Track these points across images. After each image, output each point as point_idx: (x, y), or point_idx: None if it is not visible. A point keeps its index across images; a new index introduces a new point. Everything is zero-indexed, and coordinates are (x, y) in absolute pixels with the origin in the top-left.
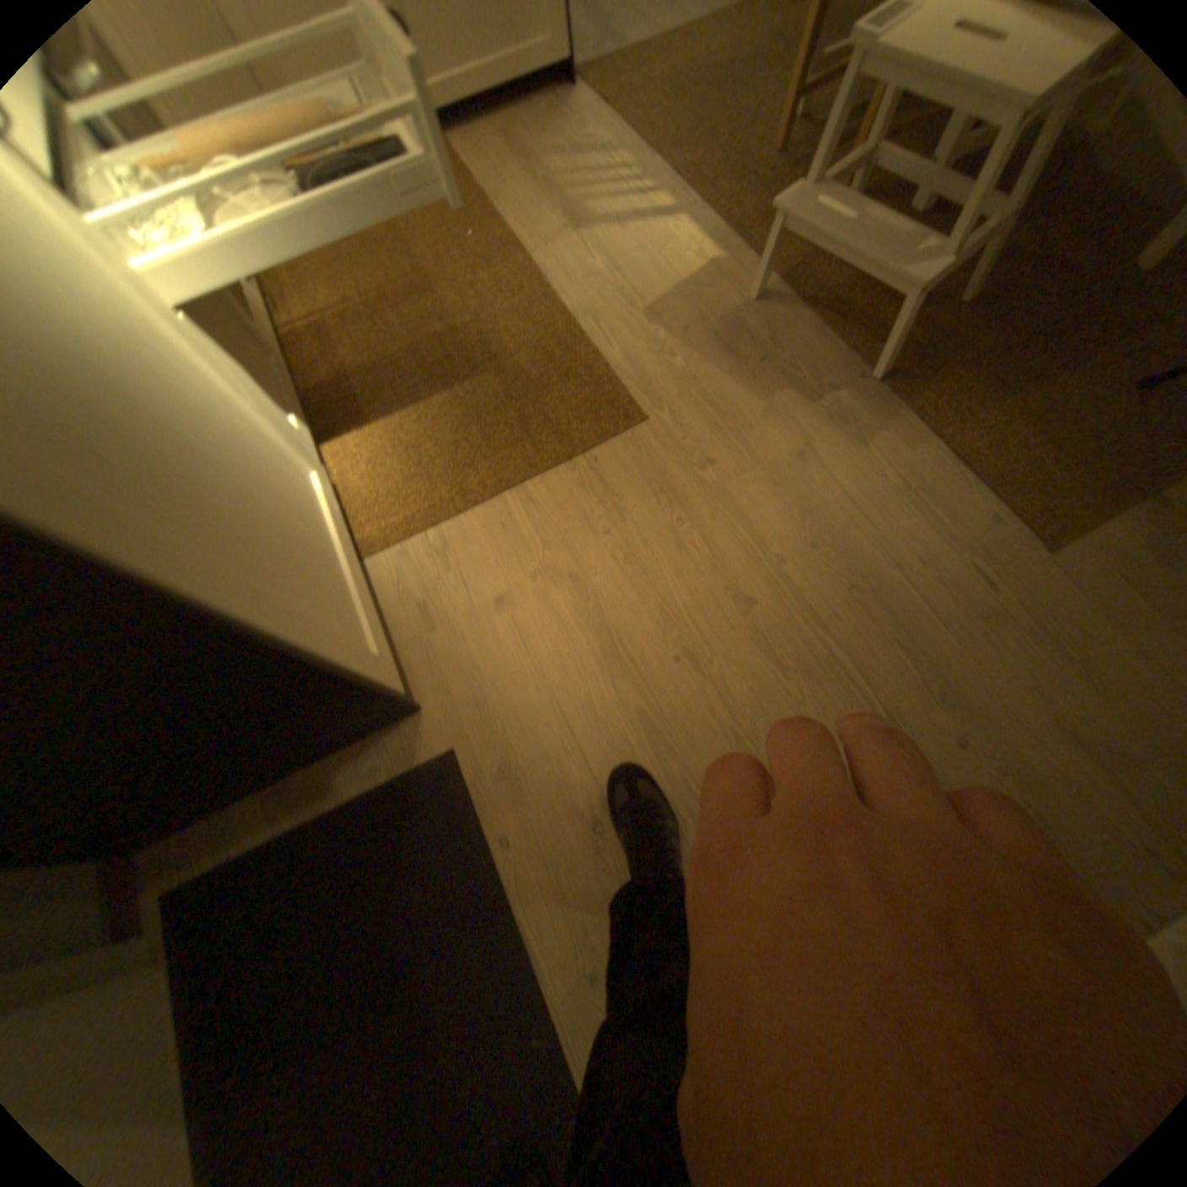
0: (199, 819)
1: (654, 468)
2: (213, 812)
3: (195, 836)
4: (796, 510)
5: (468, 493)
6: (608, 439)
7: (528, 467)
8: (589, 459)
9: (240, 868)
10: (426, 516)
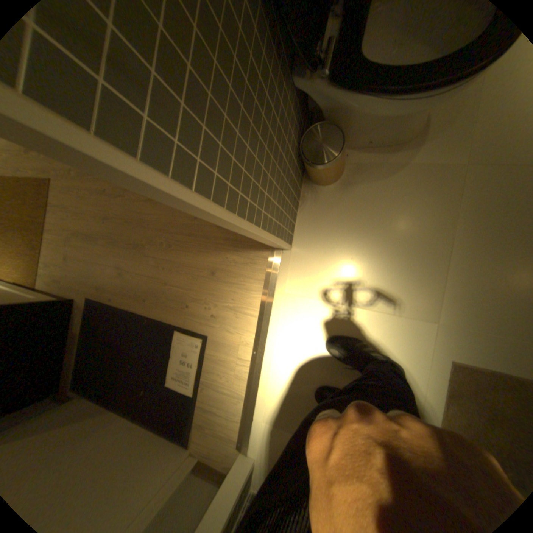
0: (59, 369)
1: (61, 187)
2: (60, 364)
3: (65, 373)
4: None
5: (37, 246)
6: (47, 194)
7: (41, 223)
8: (49, 204)
9: (77, 366)
10: (35, 262)
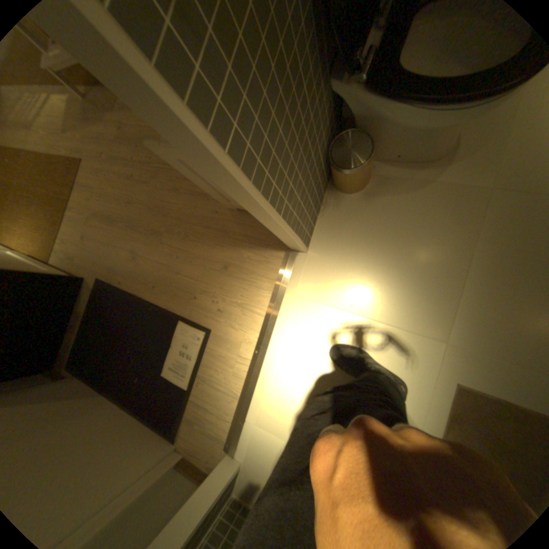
0: (57, 346)
1: (90, 168)
2: (59, 342)
3: (62, 351)
4: (127, 142)
5: (56, 221)
6: (75, 173)
7: (64, 200)
8: (75, 183)
9: (74, 346)
10: (52, 237)
